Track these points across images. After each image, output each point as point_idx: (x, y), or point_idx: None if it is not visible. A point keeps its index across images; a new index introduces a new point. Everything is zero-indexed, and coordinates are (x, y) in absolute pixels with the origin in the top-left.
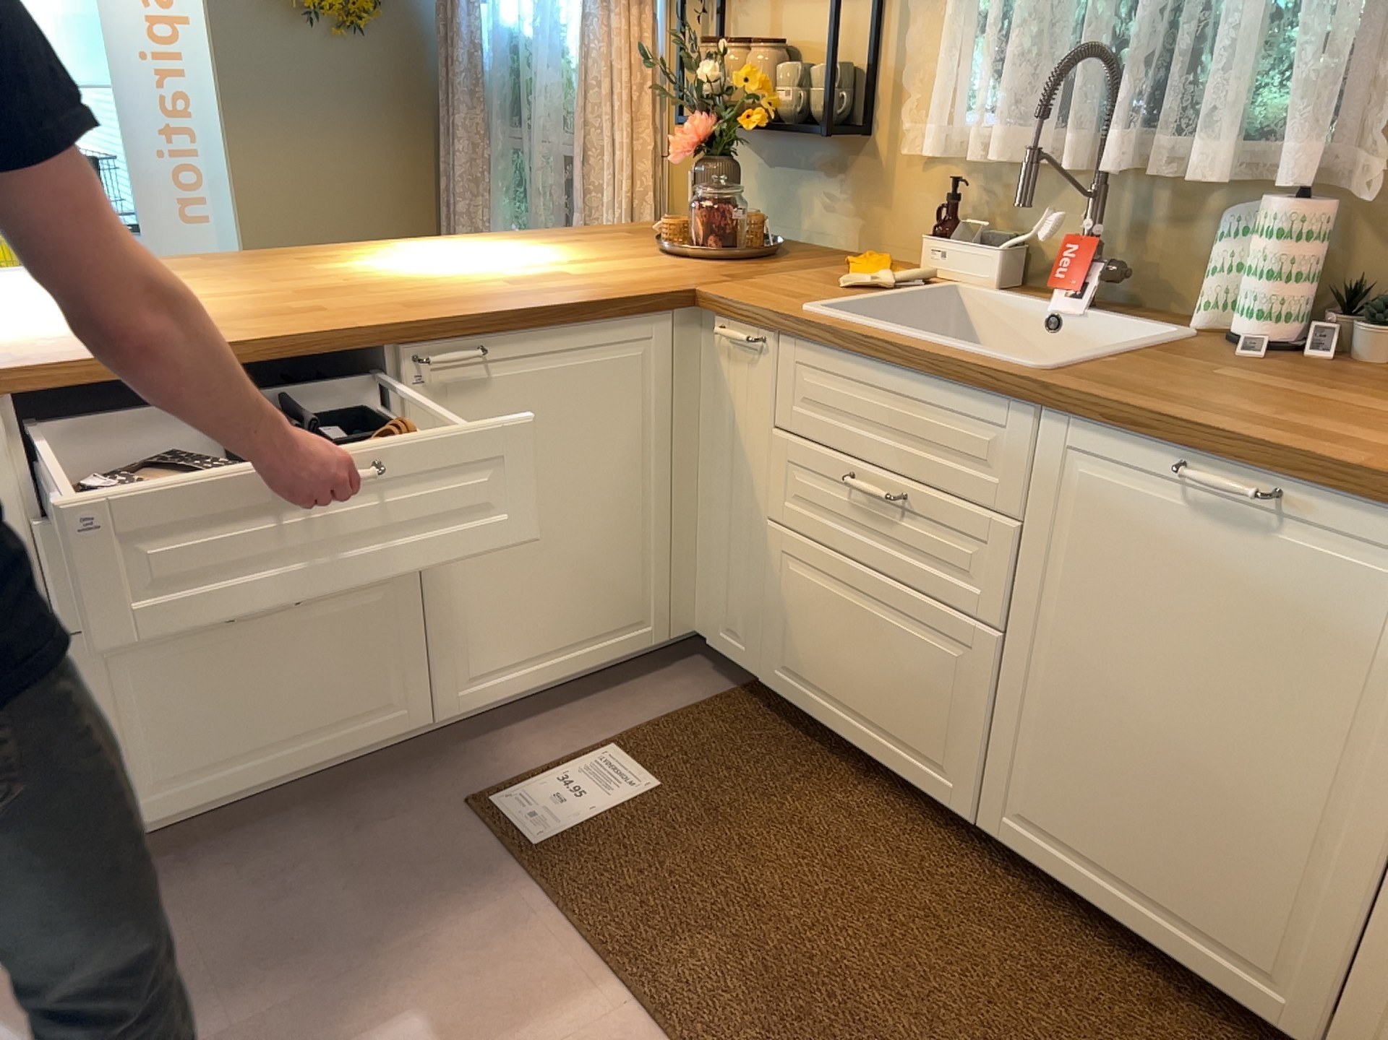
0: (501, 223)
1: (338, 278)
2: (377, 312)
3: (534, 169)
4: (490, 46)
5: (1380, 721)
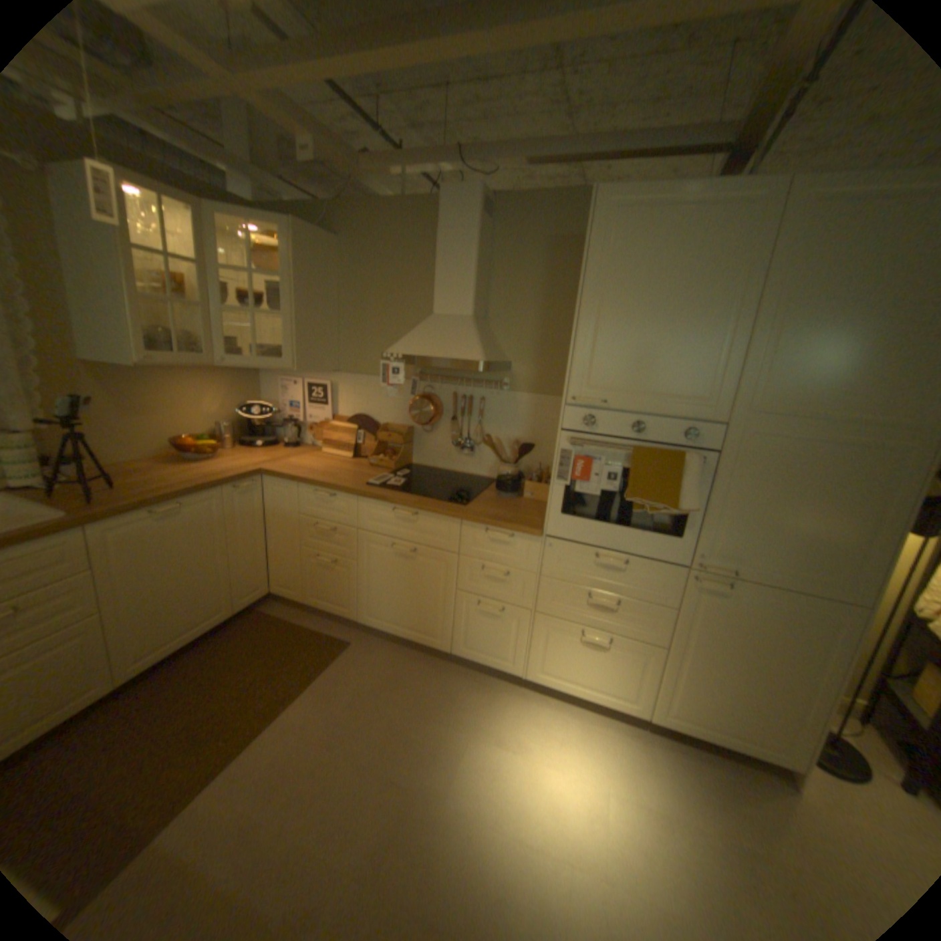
0: None
1: None
2: None
3: None
4: None
5: (216, 537)
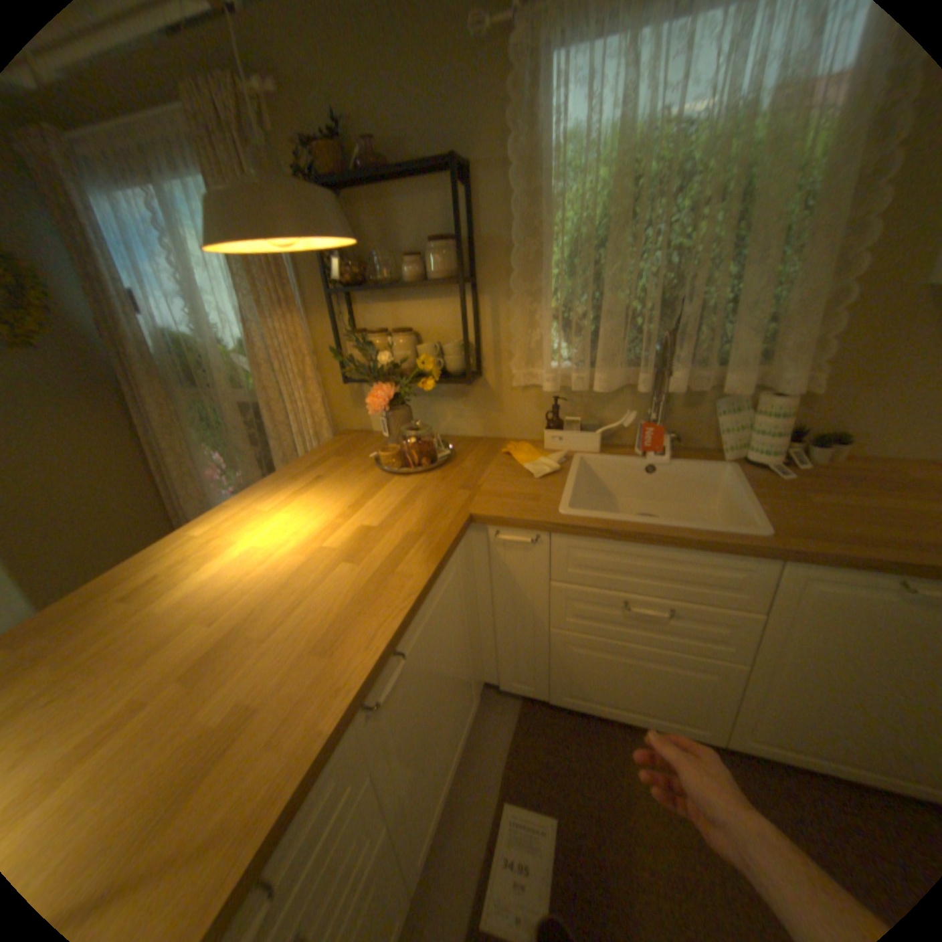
0: (200, 449)
1: (195, 620)
2: (309, 685)
3: (222, 415)
4: (150, 339)
5: None
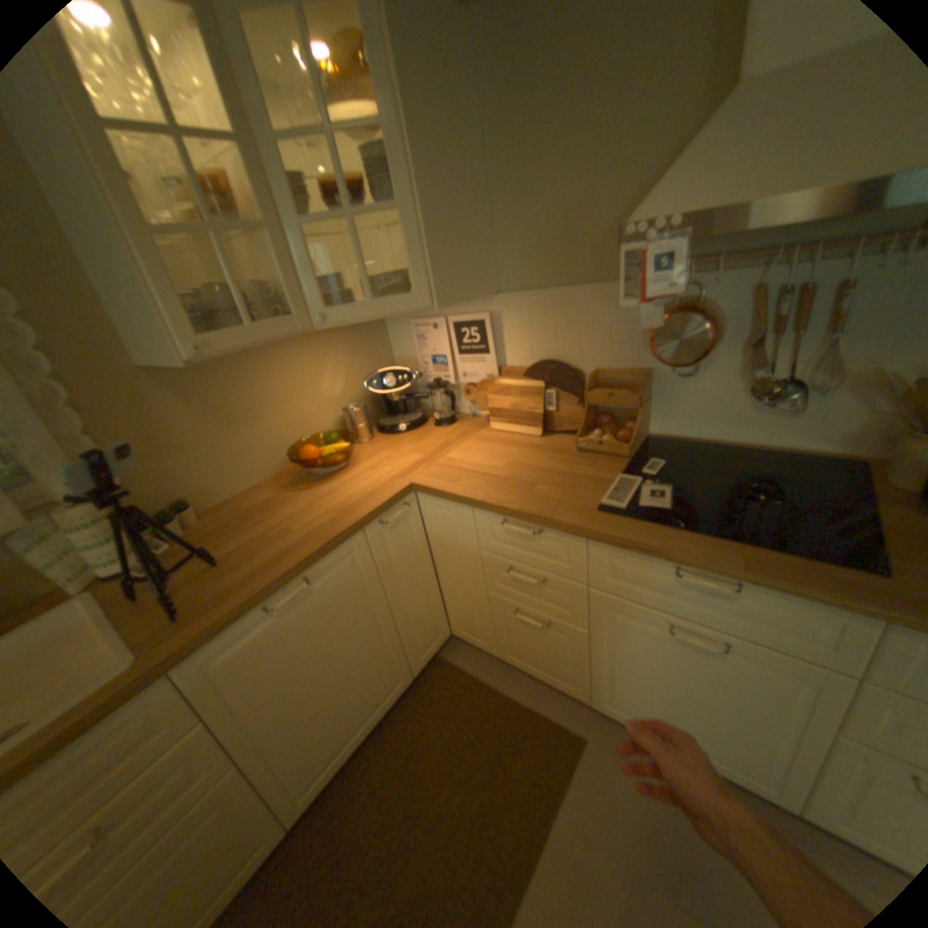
0: None
1: None
2: None
3: None
4: None
5: (372, 597)
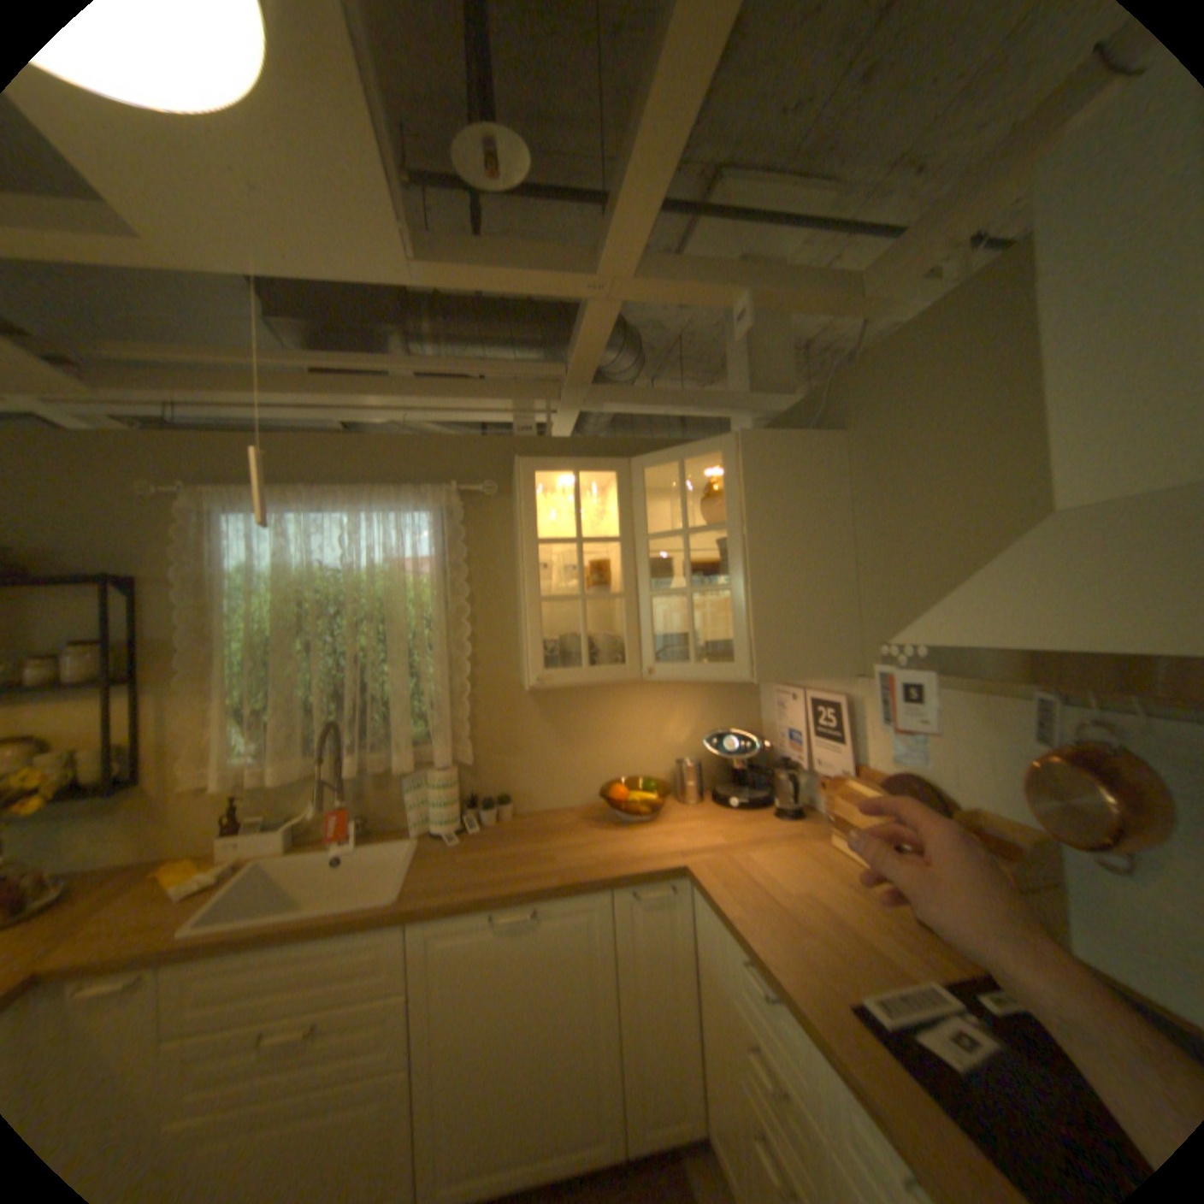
0: None
1: None
2: None
3: None
4: None
5: (598, 982)
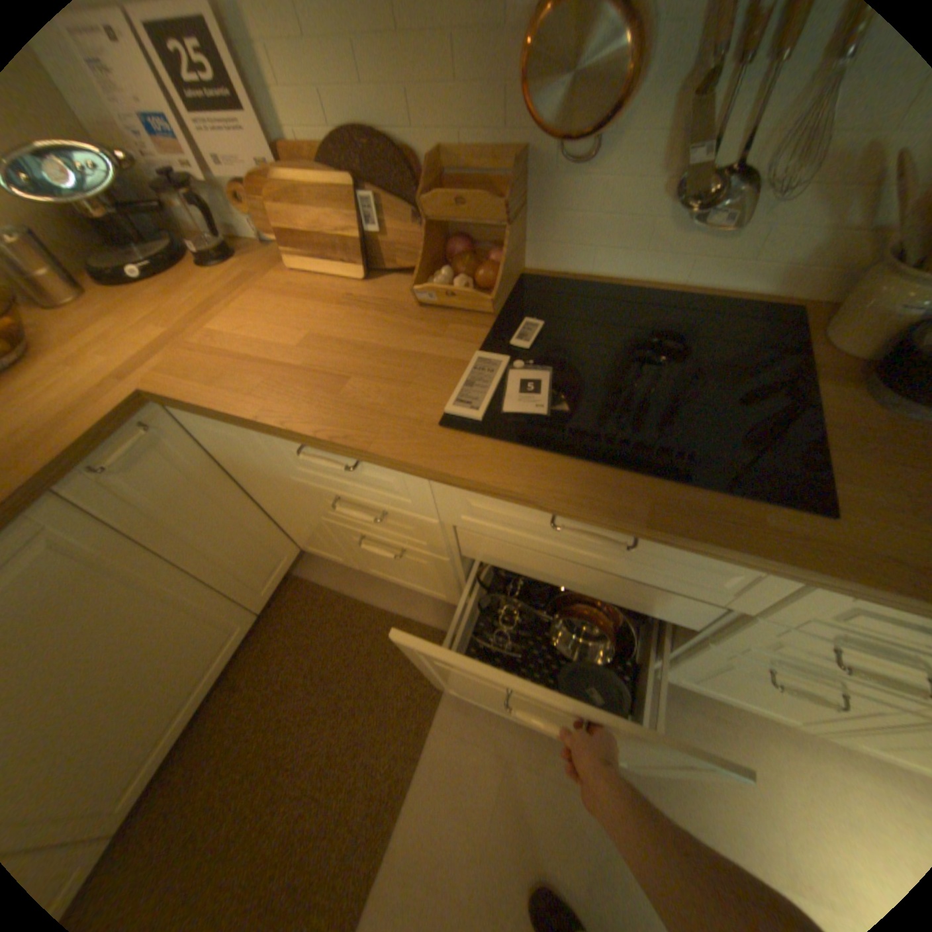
0: None
1: None
2: None
3: None
4: None
5: (129, 572)
